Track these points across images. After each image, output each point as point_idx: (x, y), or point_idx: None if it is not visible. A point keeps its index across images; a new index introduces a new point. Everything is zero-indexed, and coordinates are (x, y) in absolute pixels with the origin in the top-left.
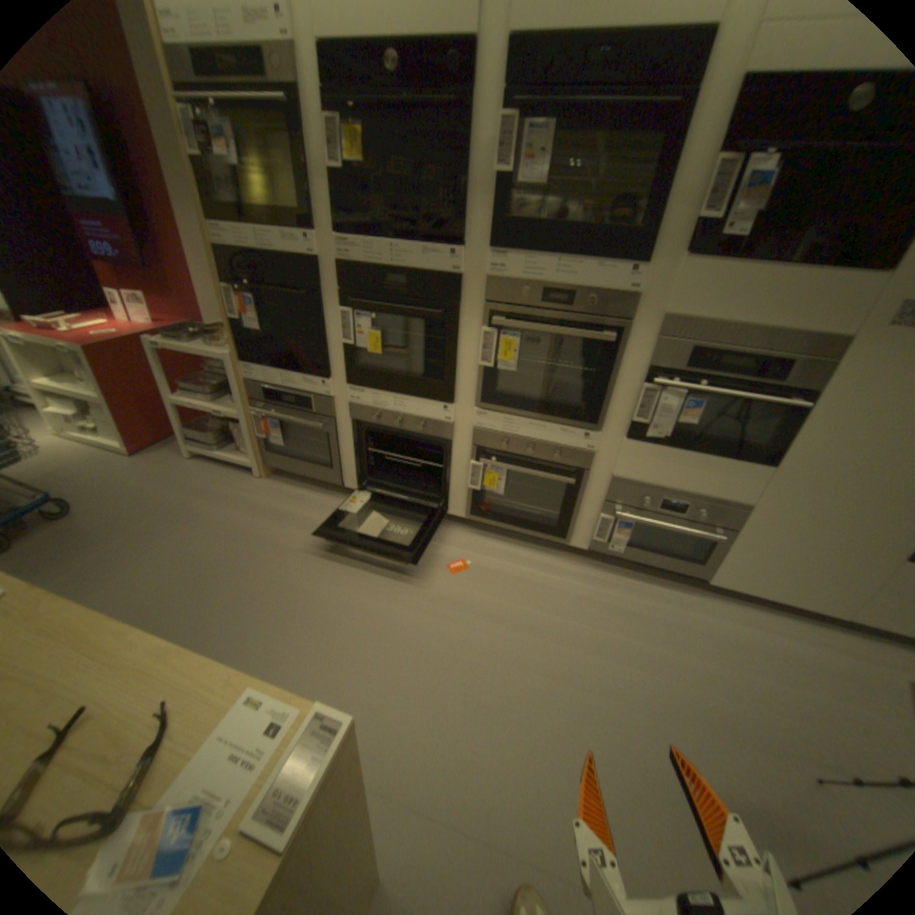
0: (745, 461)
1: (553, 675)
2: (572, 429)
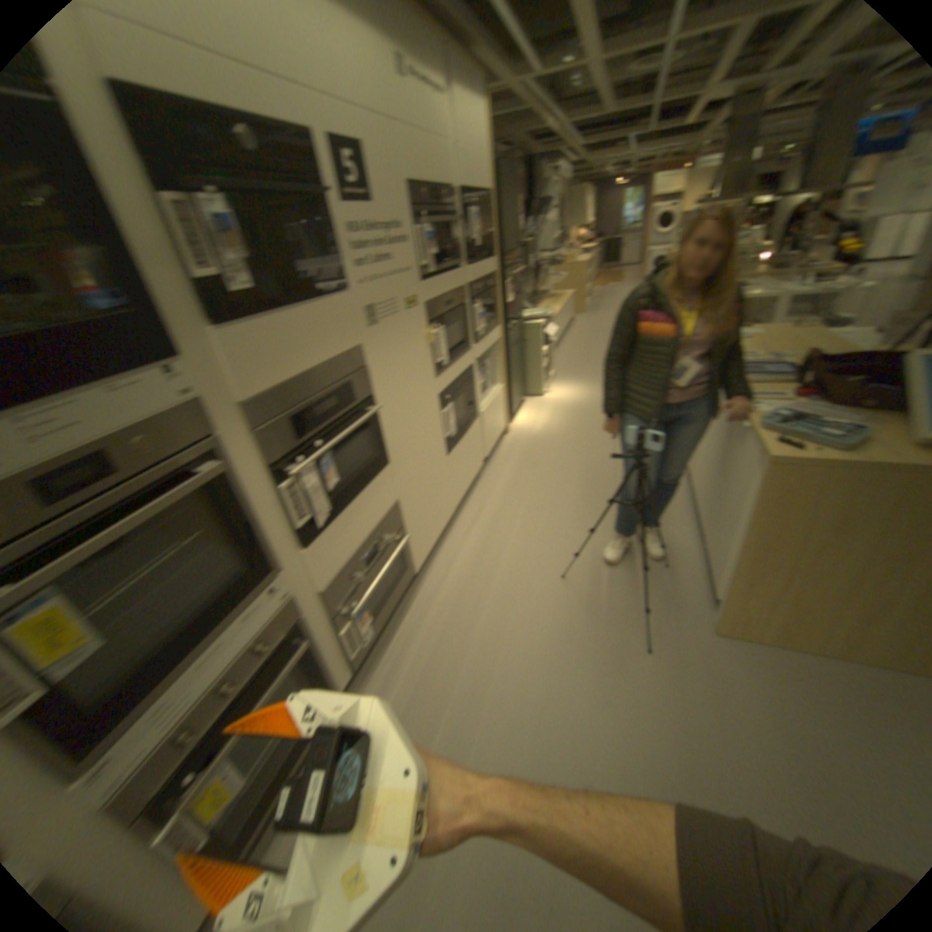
0: (377, 476)
1: (507, 764)
2: (254, 602)
